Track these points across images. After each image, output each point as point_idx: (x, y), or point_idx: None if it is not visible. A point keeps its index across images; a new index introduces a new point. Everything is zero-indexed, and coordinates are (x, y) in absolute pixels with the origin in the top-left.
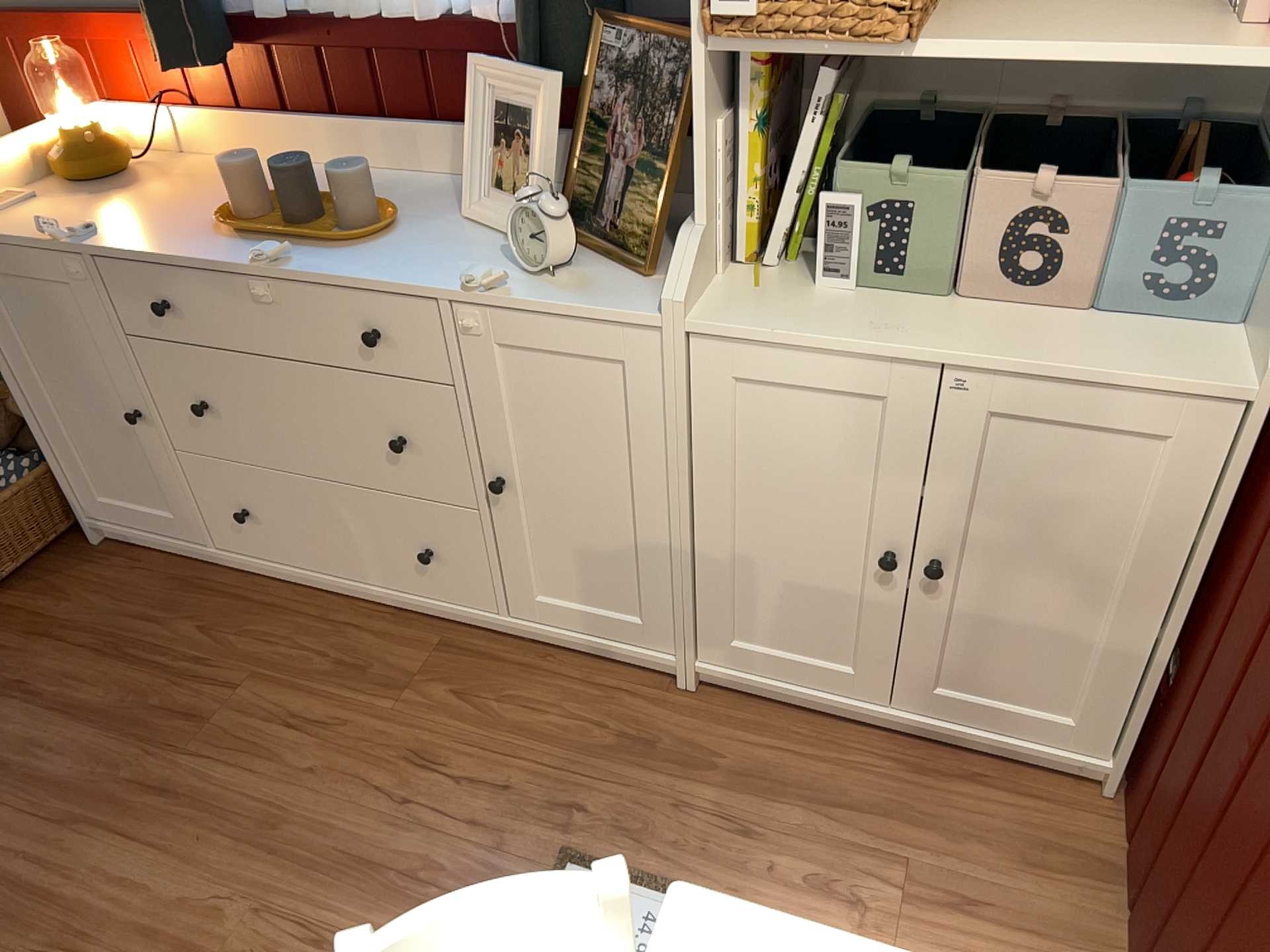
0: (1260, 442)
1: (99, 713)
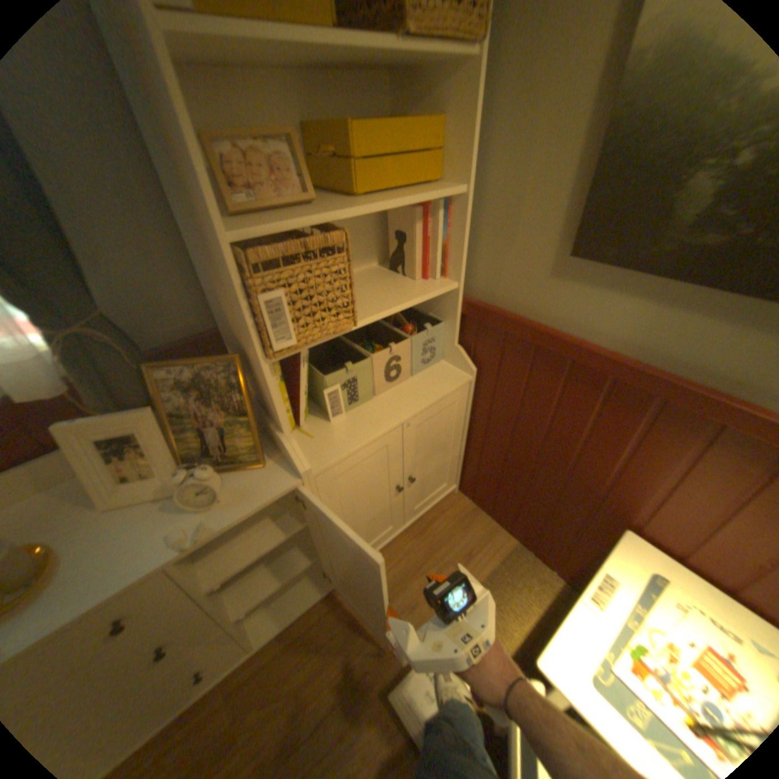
0: (477, 388)
1: None
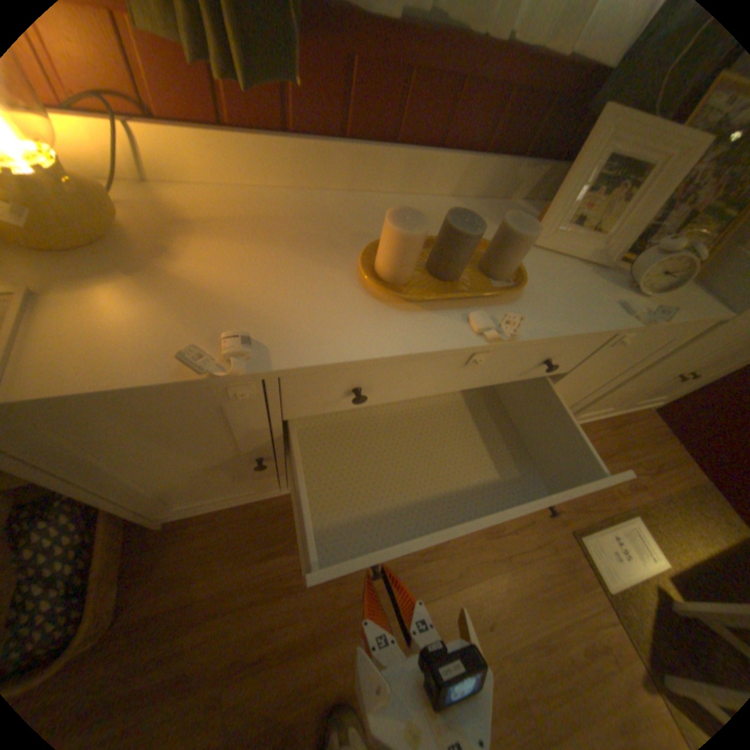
0: None
1: (314, 648)
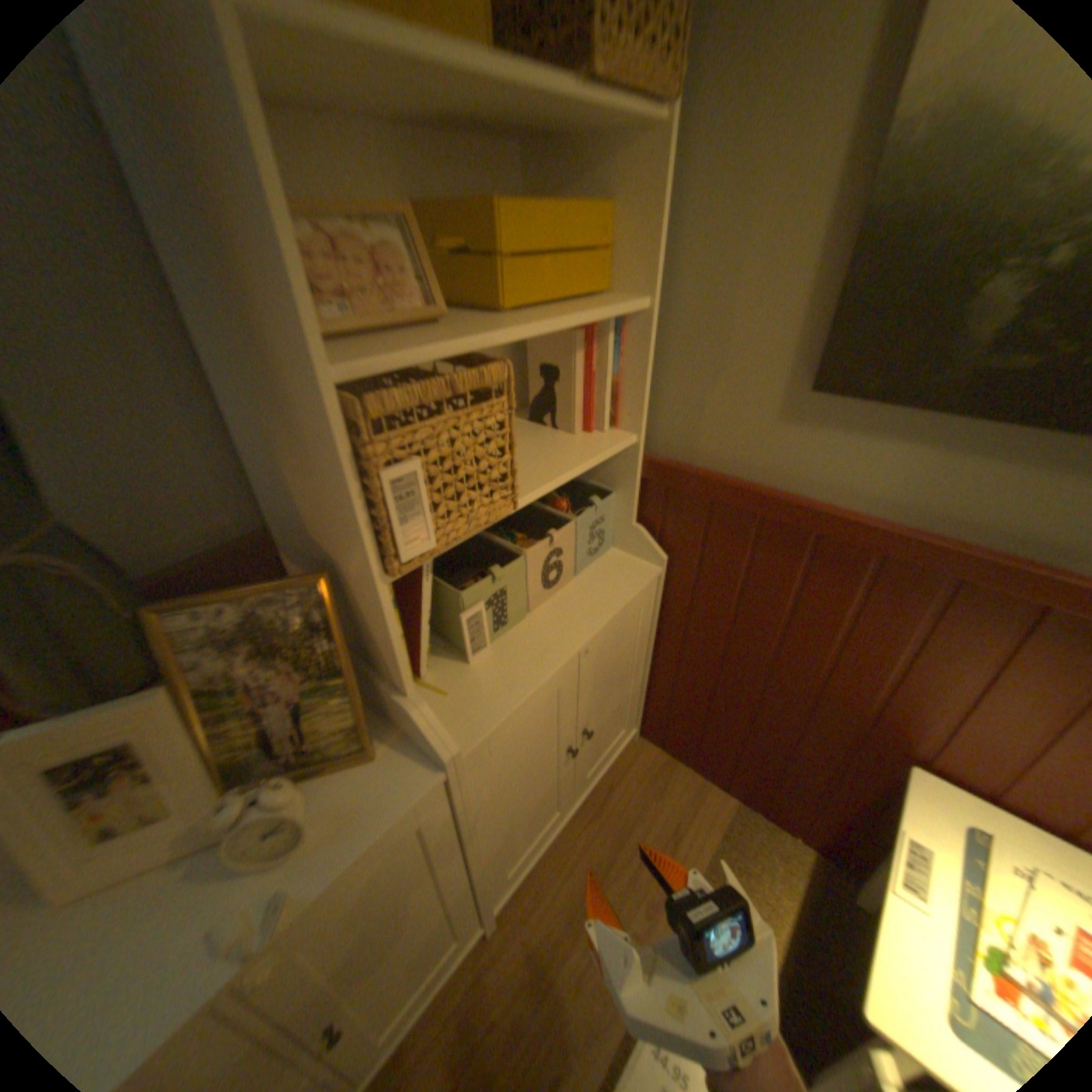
0: (668, 583)
1: None
